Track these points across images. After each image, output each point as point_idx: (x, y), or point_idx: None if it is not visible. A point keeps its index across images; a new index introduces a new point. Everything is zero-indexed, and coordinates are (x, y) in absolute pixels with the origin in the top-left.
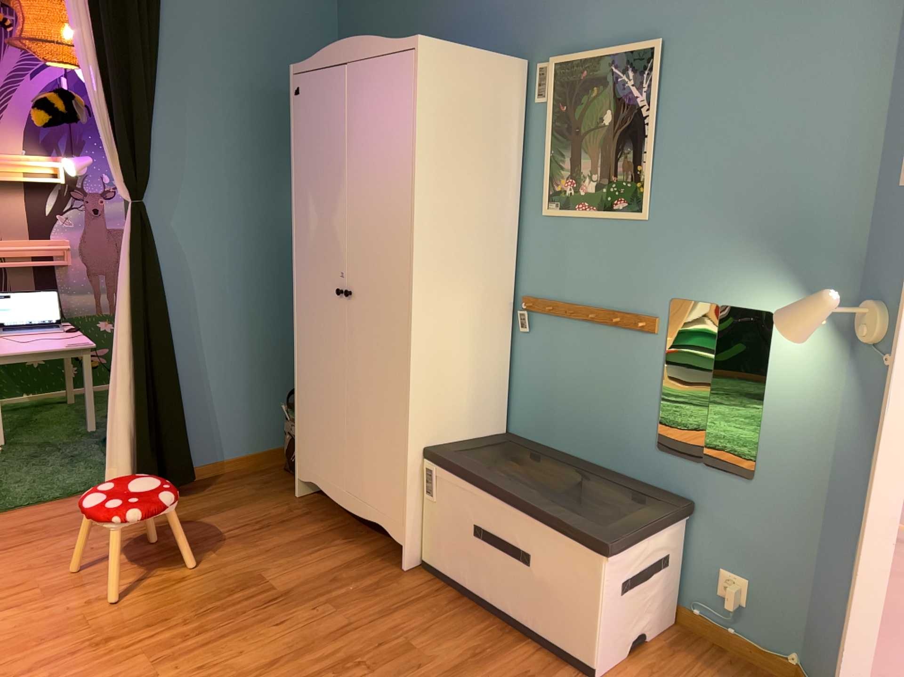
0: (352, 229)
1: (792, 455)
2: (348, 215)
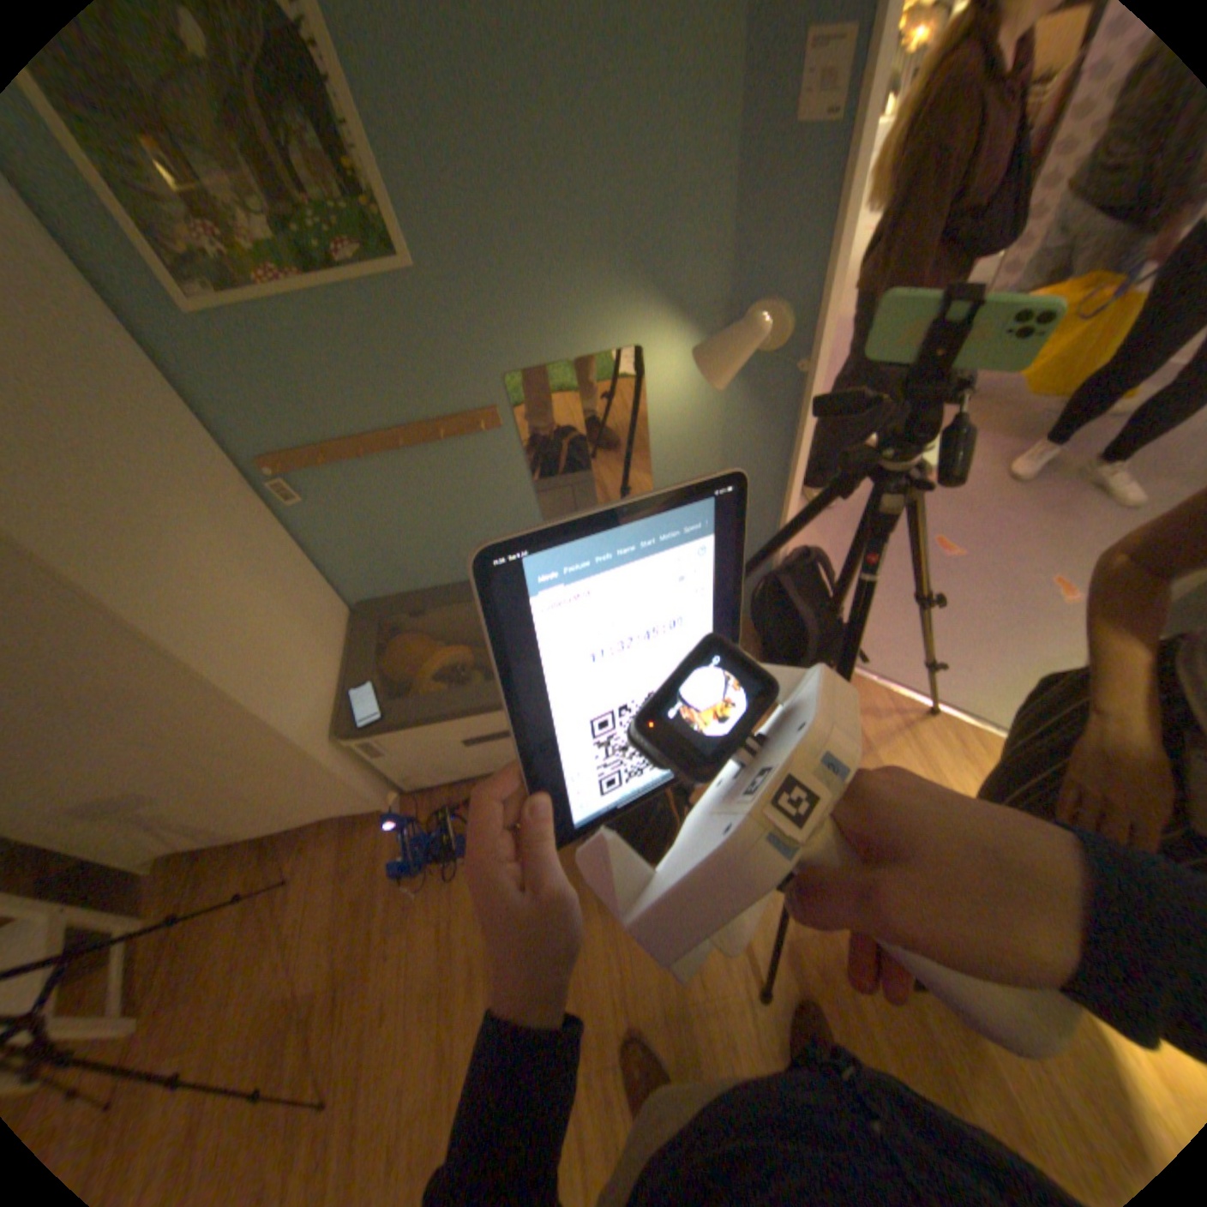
0: None
1: (686, 478)
2: None
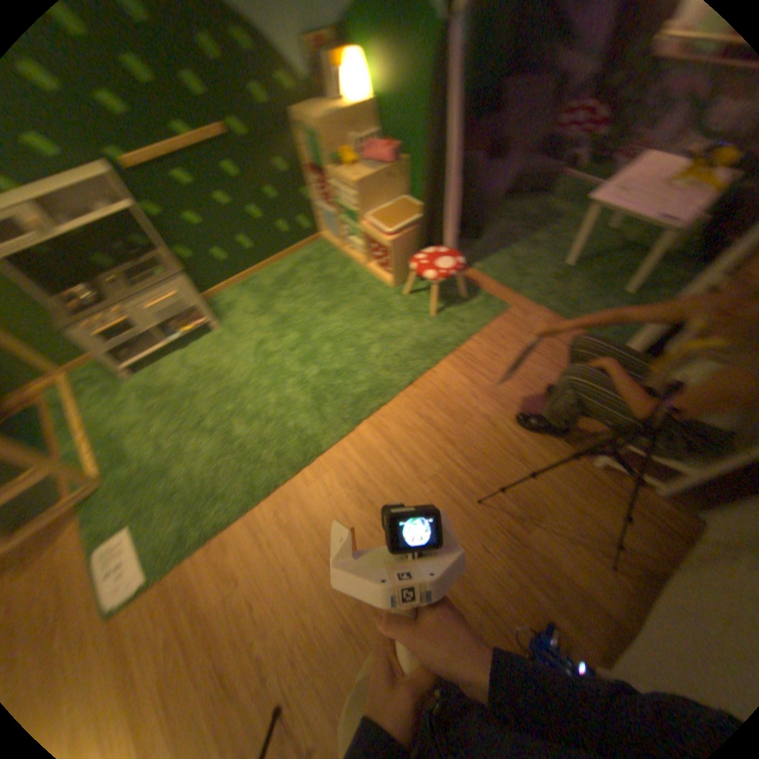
0: None
1: None
2: None
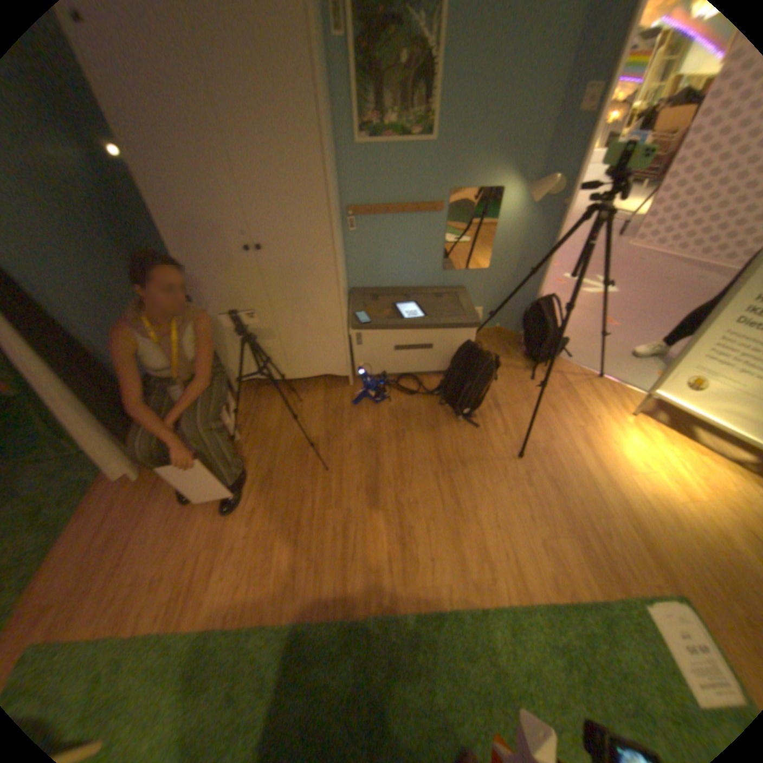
0: (240, 191)
1: (505, 253)
2: (236, 178)
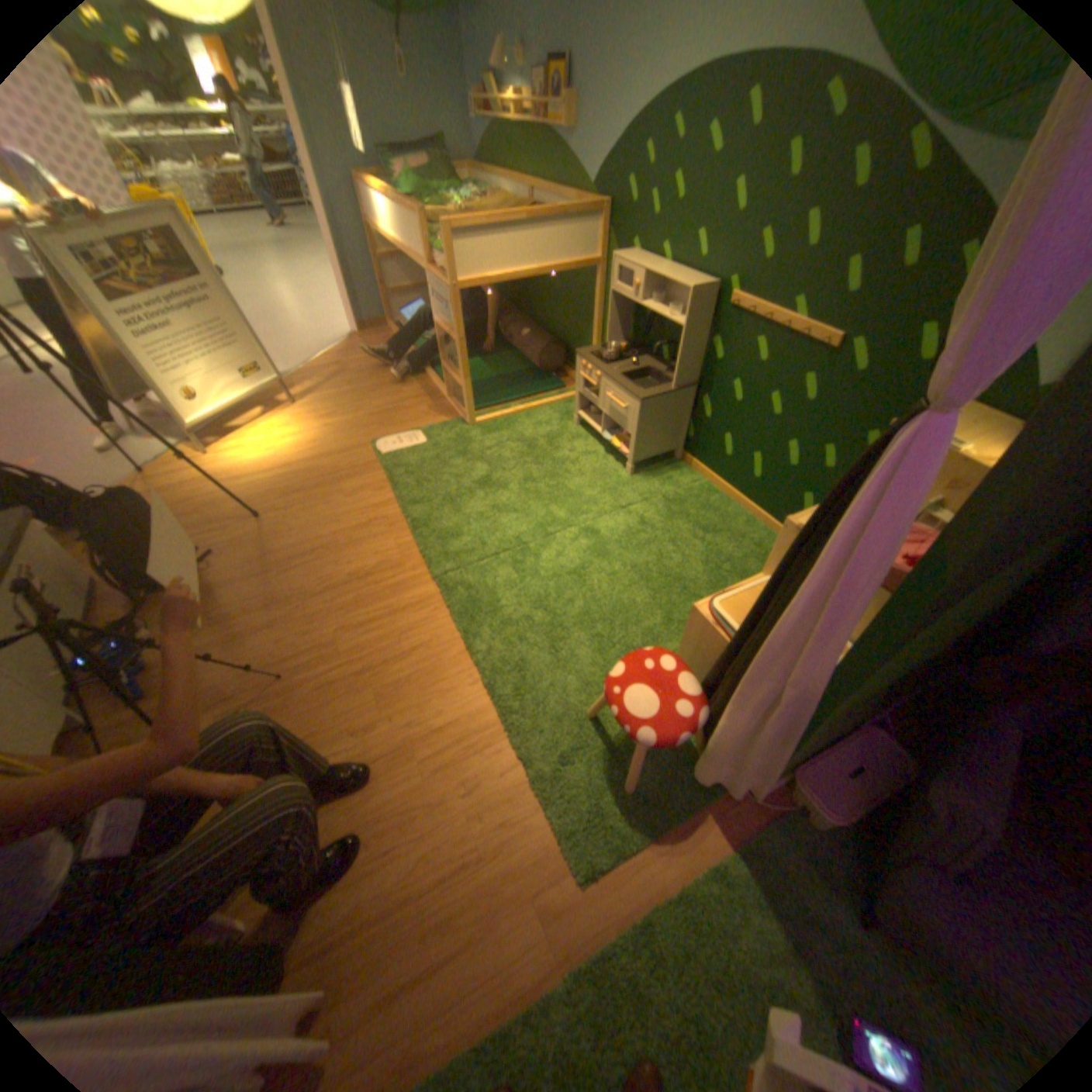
0: None
1: None
2: None
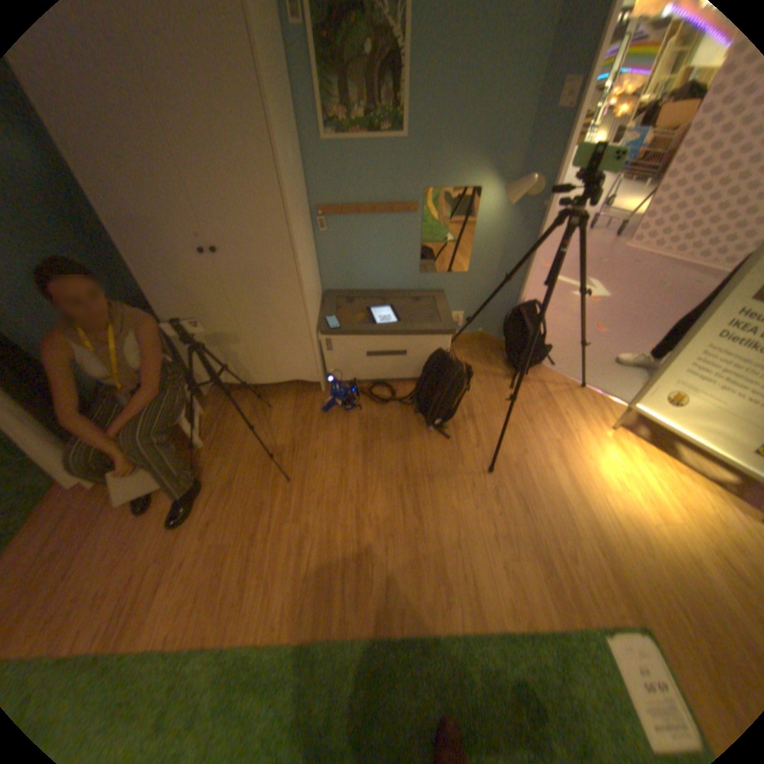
0: (189, 190)
1: (485, 256)
2: (182, 177)
